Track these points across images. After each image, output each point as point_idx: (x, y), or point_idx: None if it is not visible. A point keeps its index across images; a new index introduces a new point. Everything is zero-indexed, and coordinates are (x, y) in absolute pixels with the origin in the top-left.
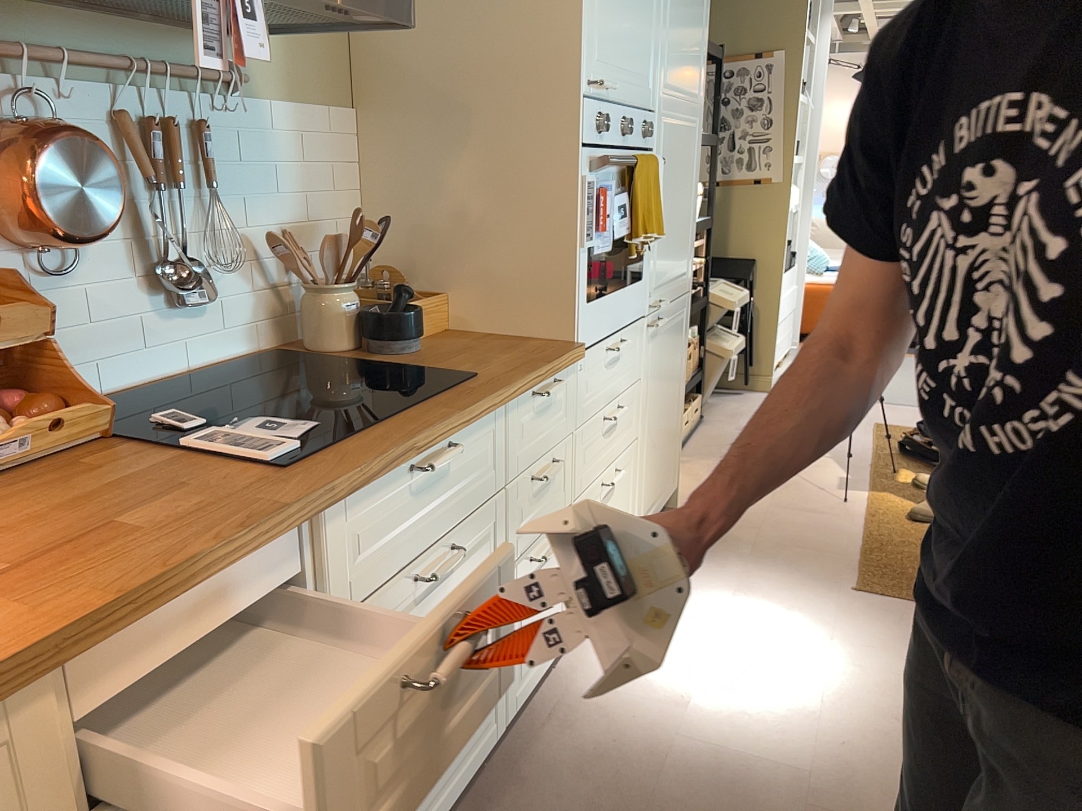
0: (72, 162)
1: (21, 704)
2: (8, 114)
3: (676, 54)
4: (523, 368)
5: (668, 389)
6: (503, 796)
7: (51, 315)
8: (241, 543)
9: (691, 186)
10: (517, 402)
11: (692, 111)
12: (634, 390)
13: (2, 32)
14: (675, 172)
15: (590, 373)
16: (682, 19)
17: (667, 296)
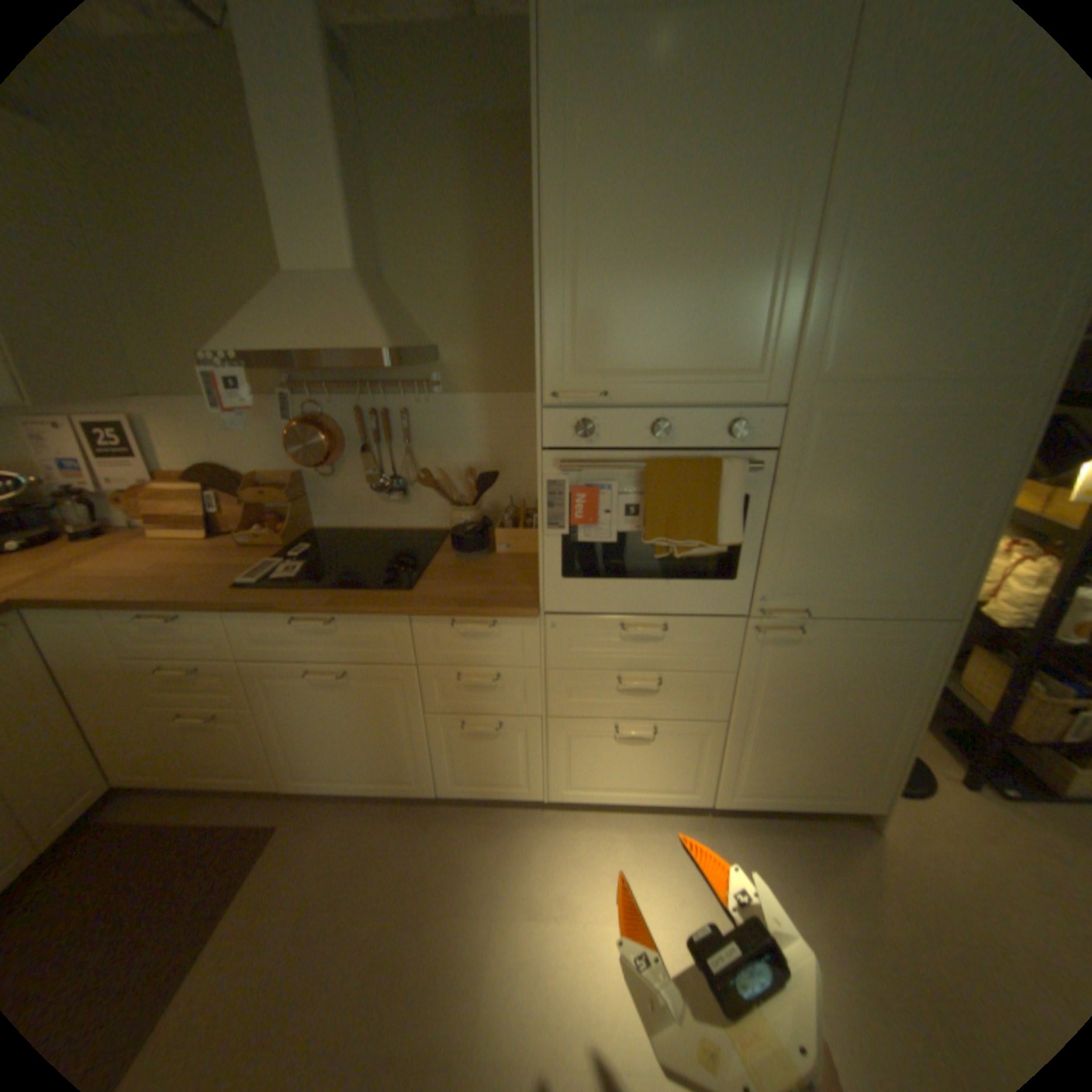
0: (304, 434)
1: (92, 614)
2: (310, 410)
3: (883, 320)
4: (441, 600)
5: (840, 707)
6: (411, 825)
7: (288, 494)
8: (160, 606)
9: (967, 493)
10: (426, 620)
11: (977, 389)
12: (710, 678)
13: (307, 377)
14: (873, 473)
15: (578, 634)
16: (914, 269)
17: (837, 611)
